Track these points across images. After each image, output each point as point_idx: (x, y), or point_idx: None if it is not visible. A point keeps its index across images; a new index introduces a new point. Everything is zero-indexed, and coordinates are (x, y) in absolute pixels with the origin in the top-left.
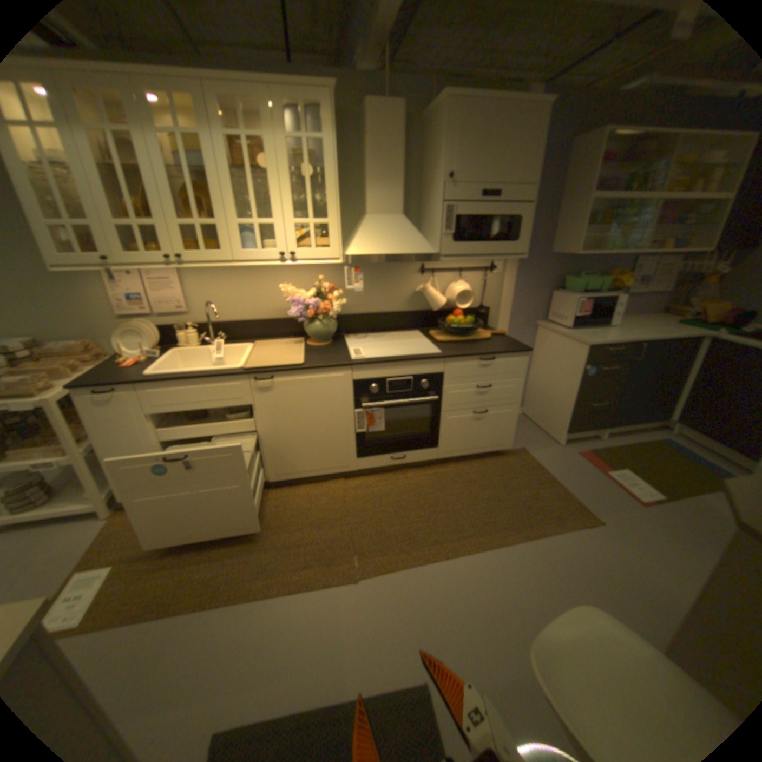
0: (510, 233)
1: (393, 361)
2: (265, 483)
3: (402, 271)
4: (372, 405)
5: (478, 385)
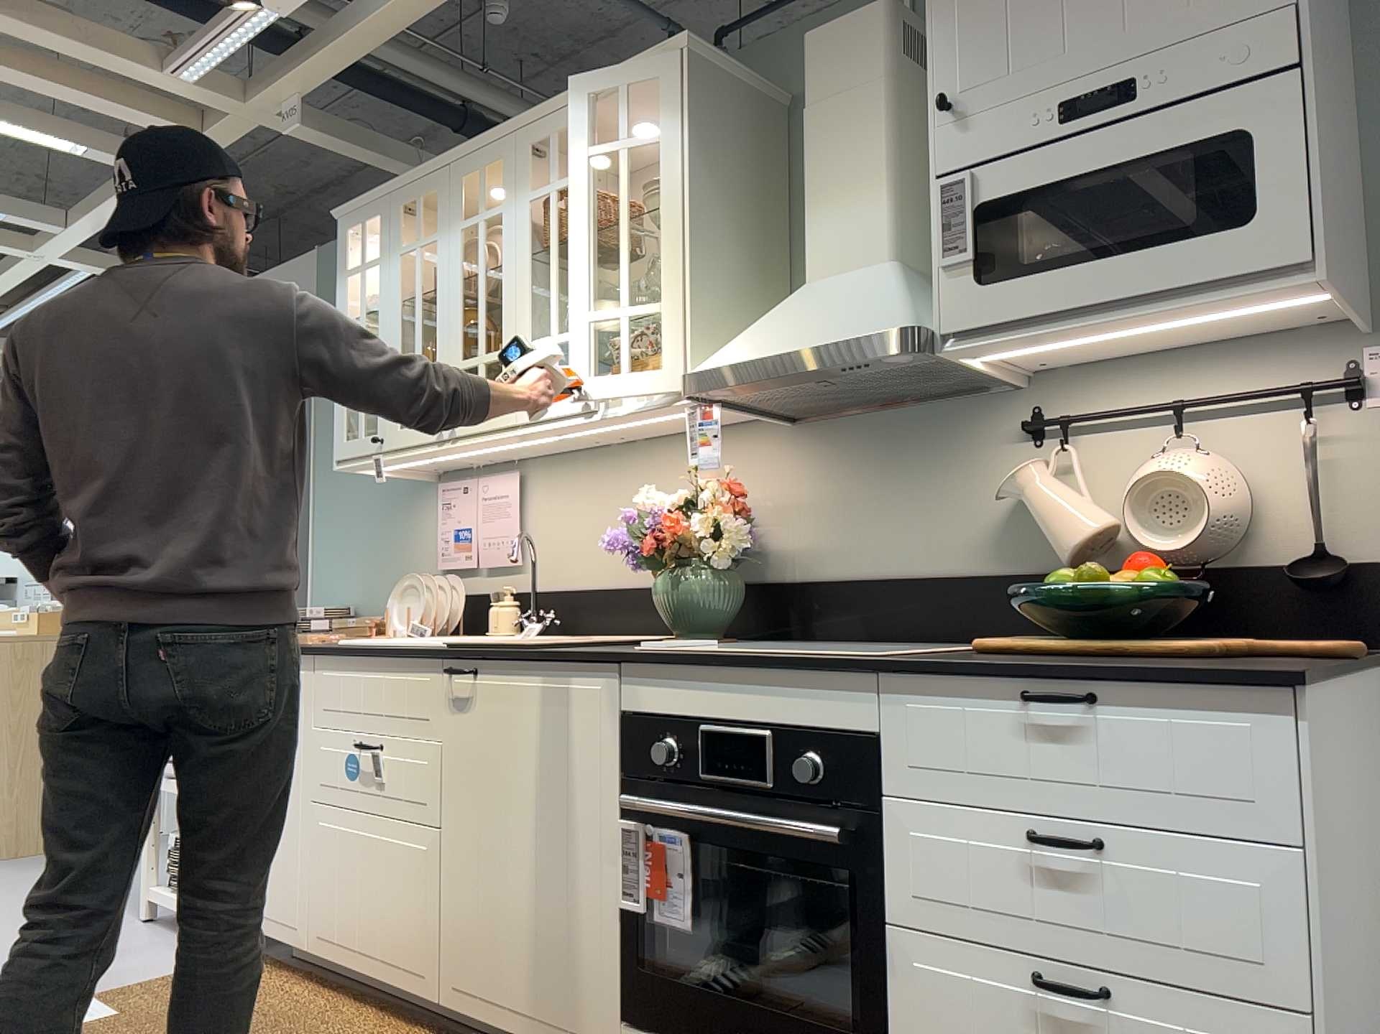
0: (1202, 206)
1: (709, 658)
2: (430, 1001)
3: (963, 439)
4: (640, 805)
5: (1032, 828)
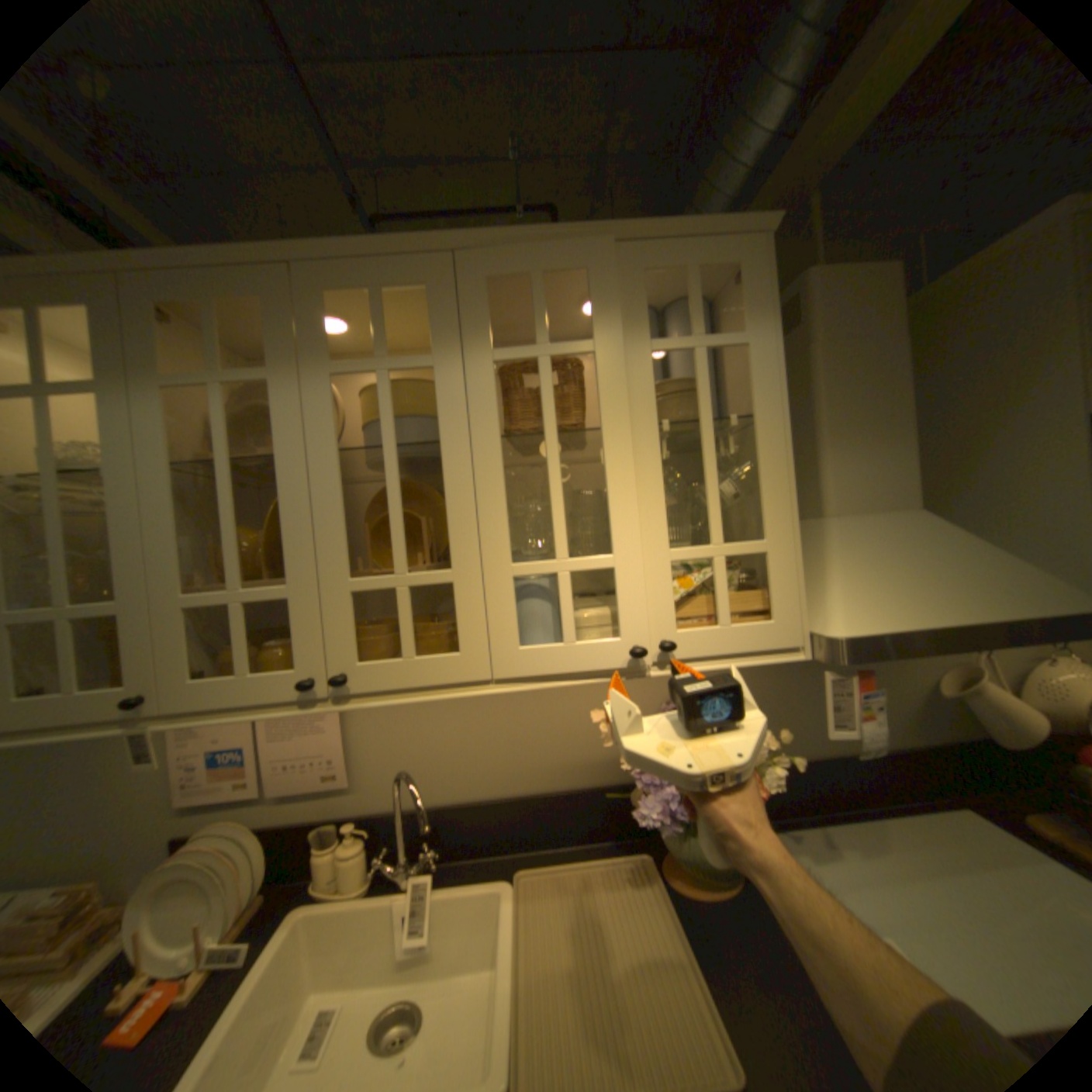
0: None
1: None
2: None
3: None
4: None
5: None
